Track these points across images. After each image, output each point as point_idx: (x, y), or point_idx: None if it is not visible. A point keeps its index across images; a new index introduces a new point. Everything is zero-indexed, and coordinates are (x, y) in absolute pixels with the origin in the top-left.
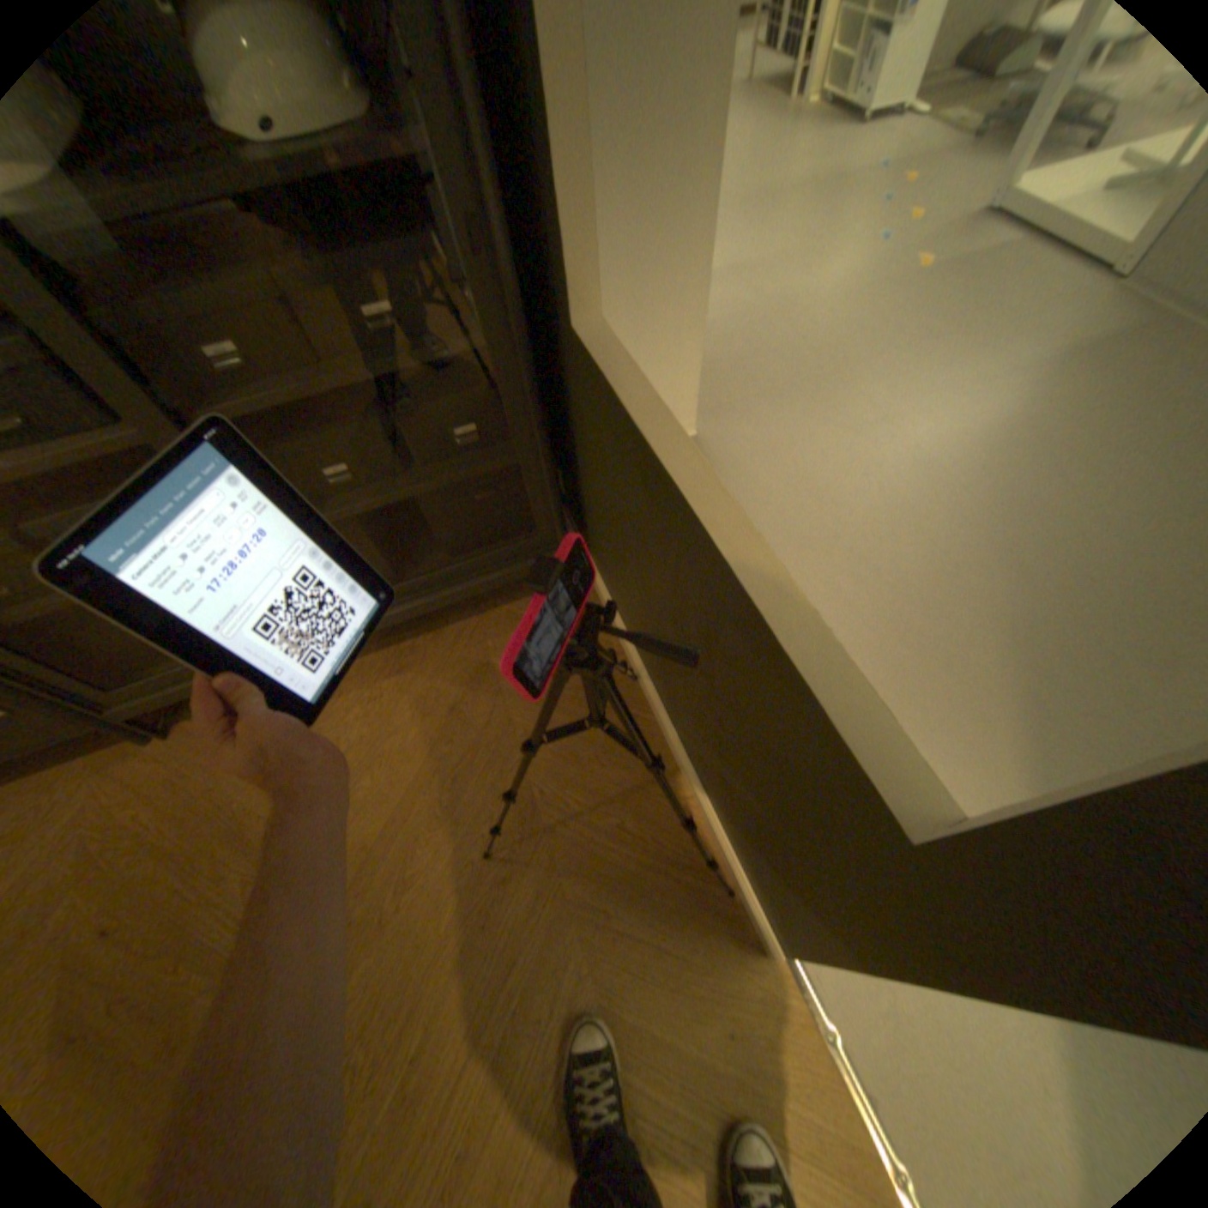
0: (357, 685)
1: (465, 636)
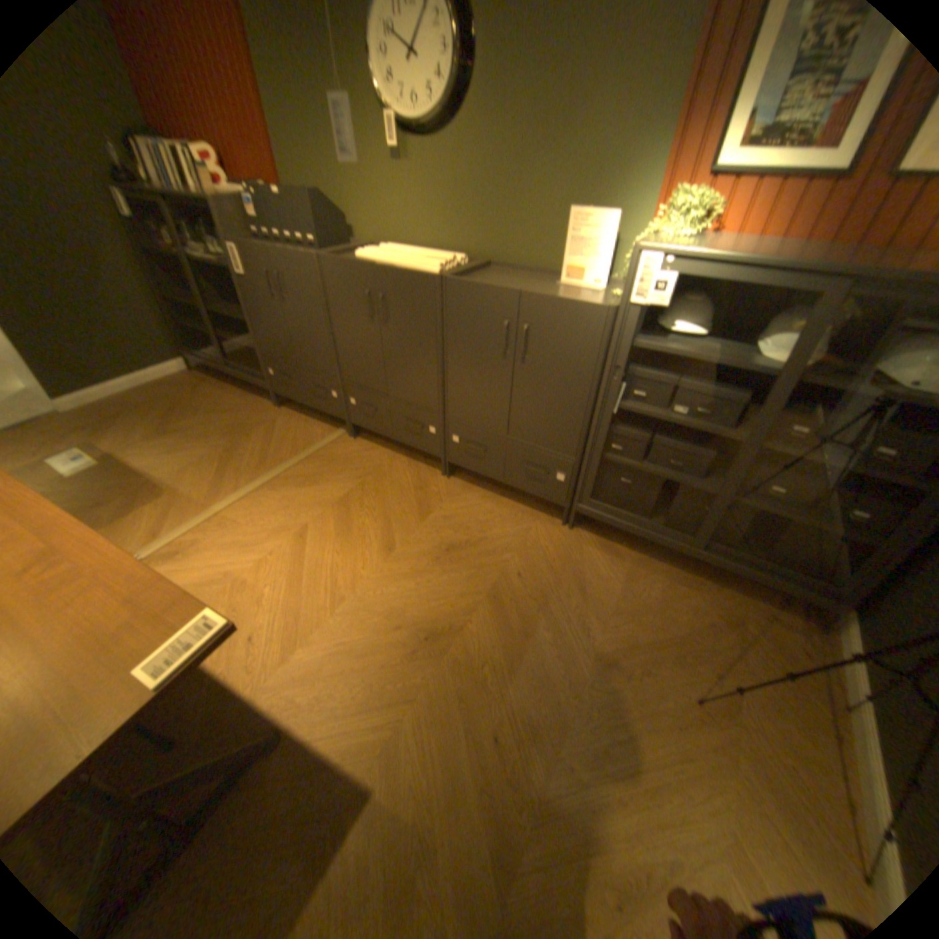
0: (664, 578)
1: (737, 604)
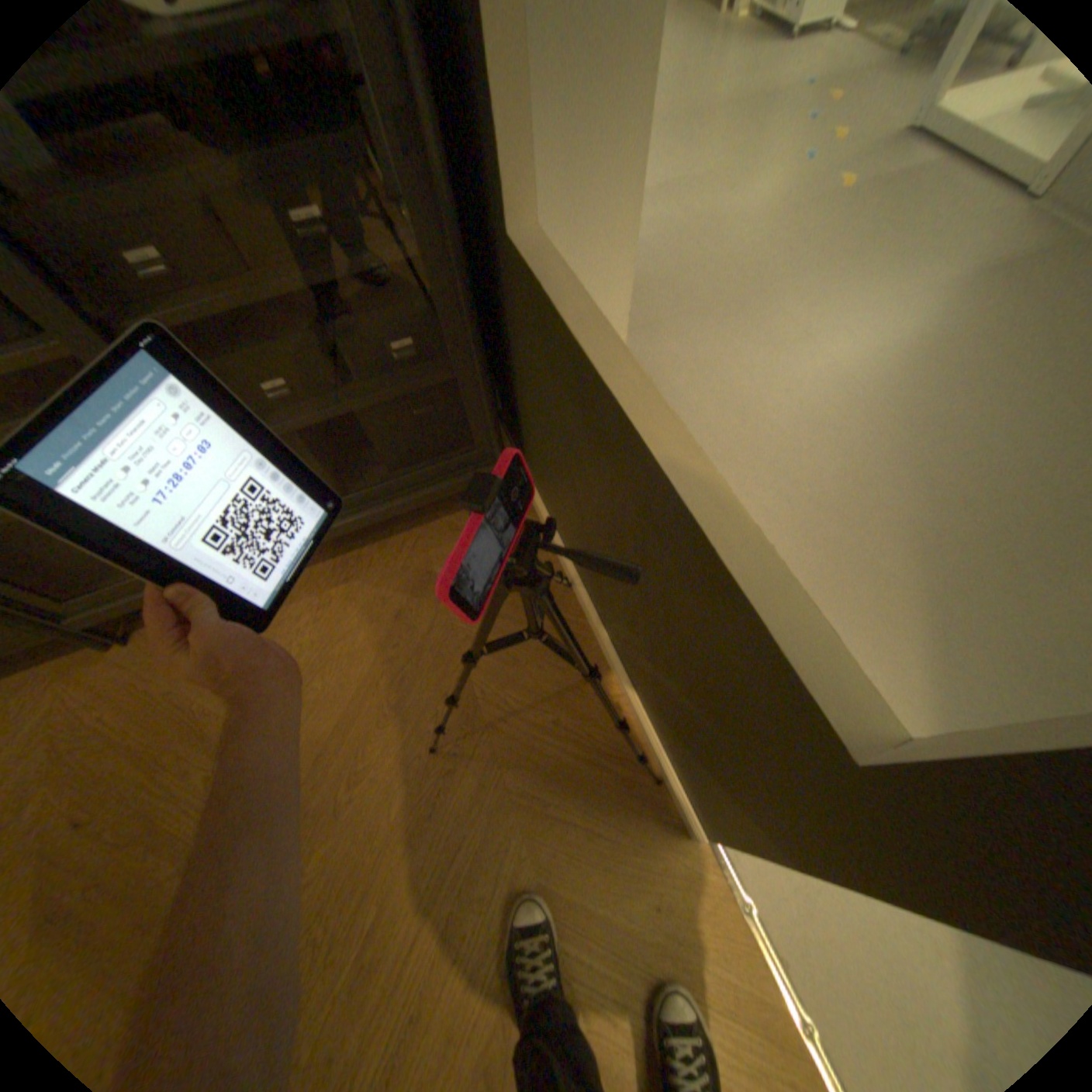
0: (307, 593)
1: (408, 546)
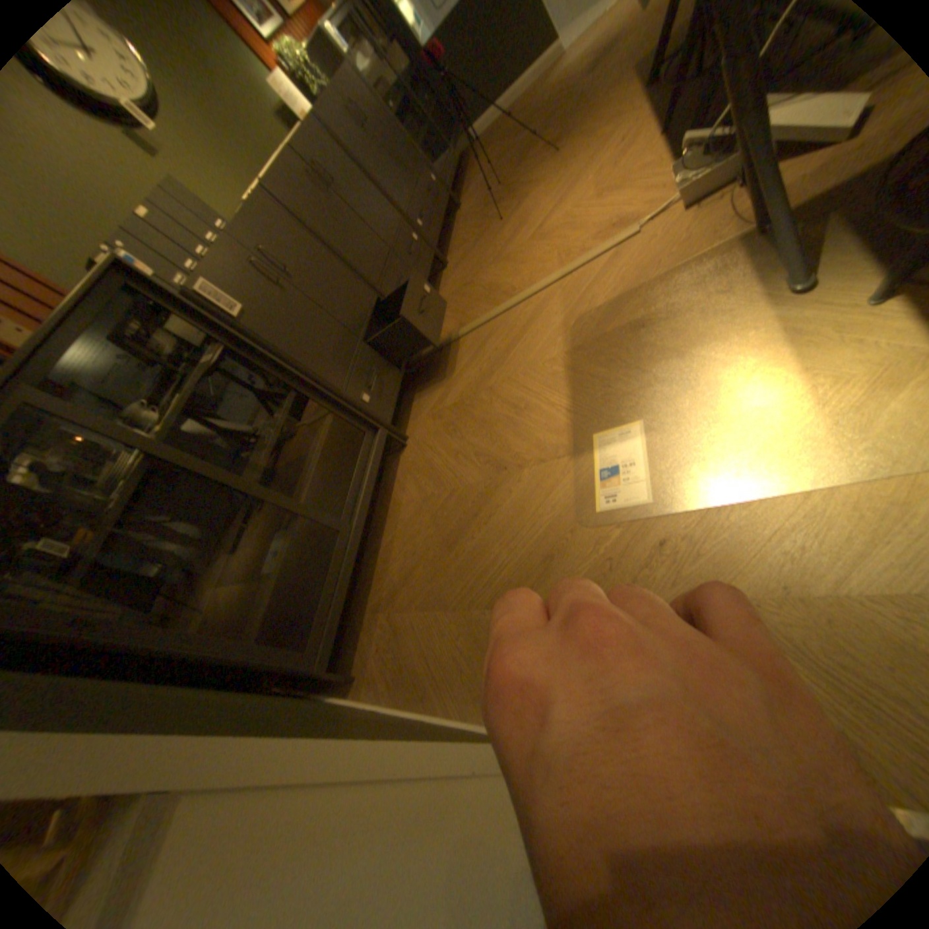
0: (473, 168)
1: (474, 153)
